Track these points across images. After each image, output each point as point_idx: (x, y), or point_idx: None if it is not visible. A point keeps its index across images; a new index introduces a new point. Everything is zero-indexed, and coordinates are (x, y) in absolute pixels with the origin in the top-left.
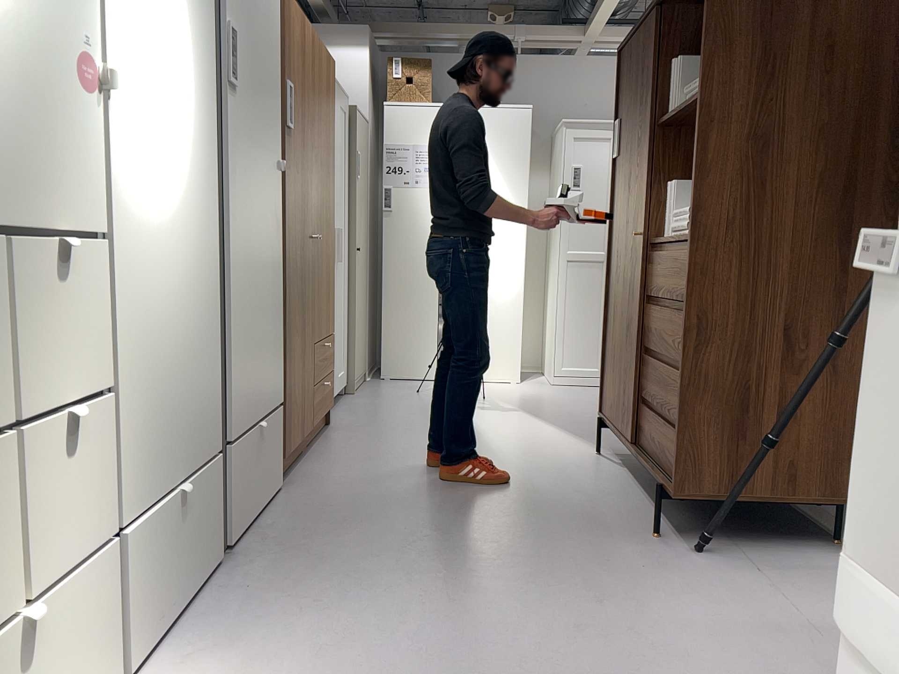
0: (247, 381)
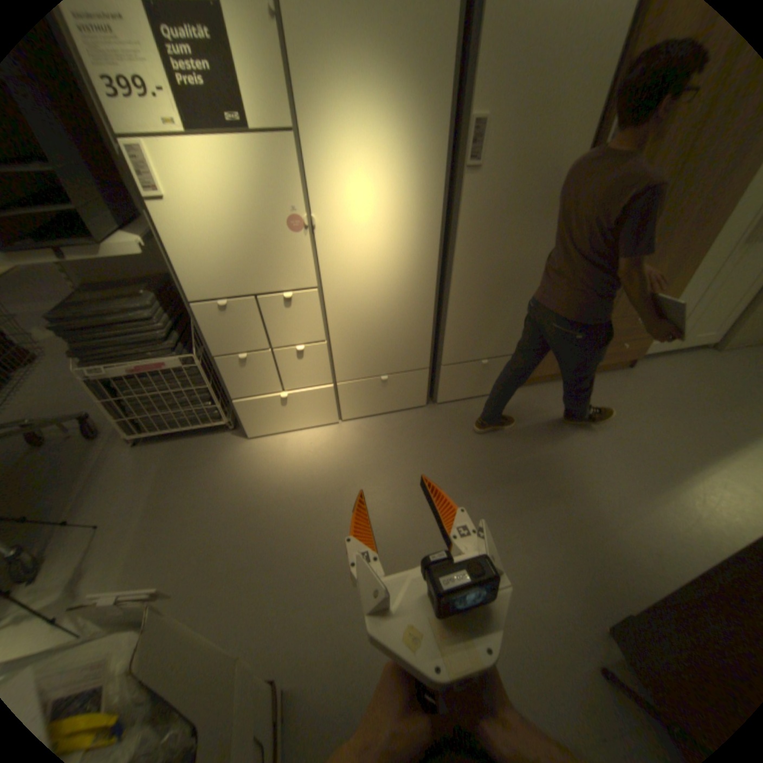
0: (470, 341)
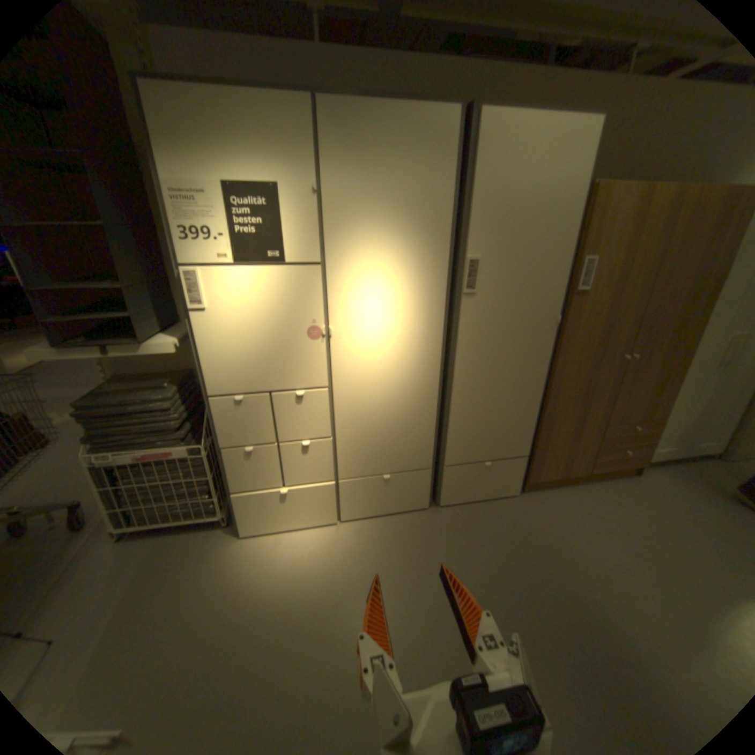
0: (472, 442)
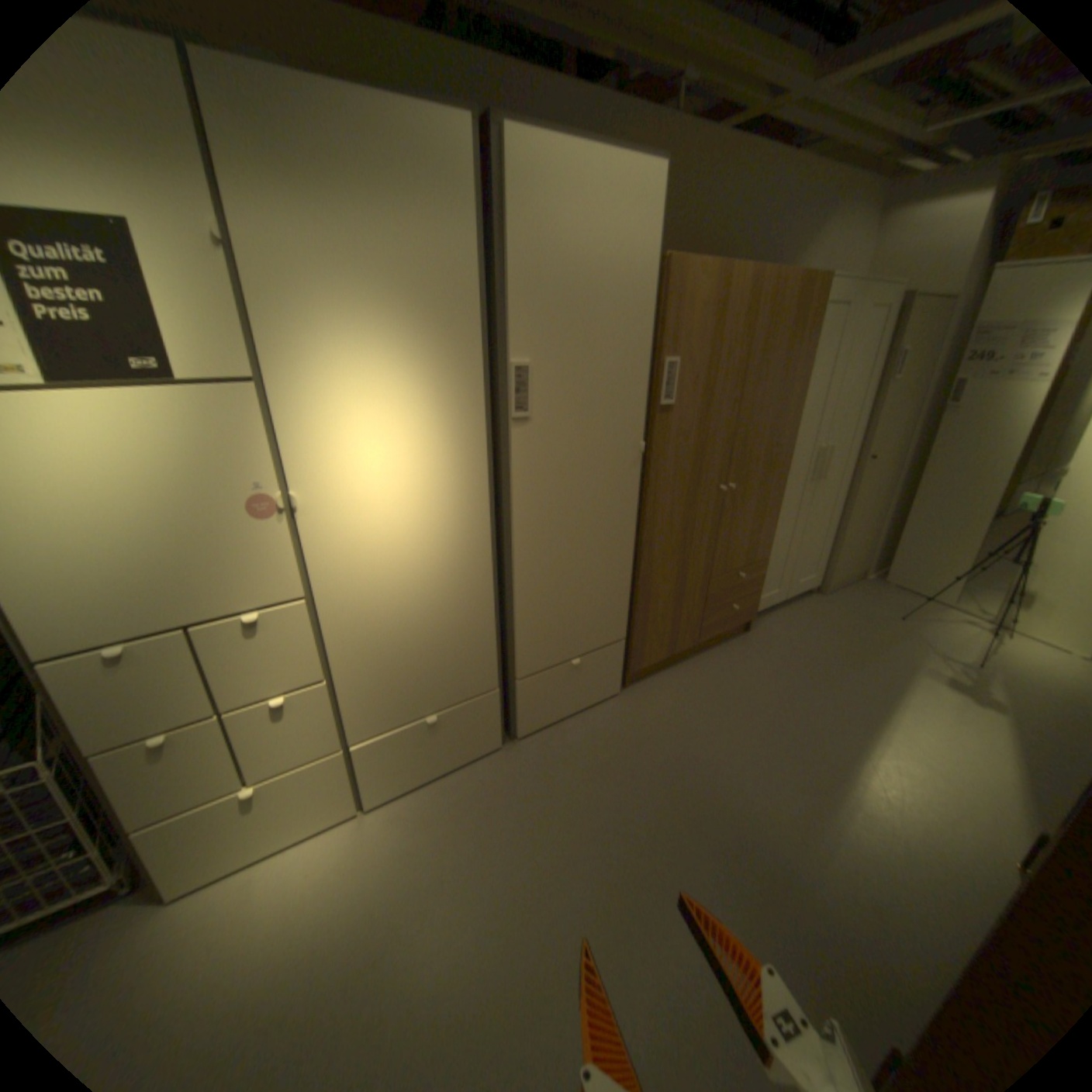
0: (550, 636)
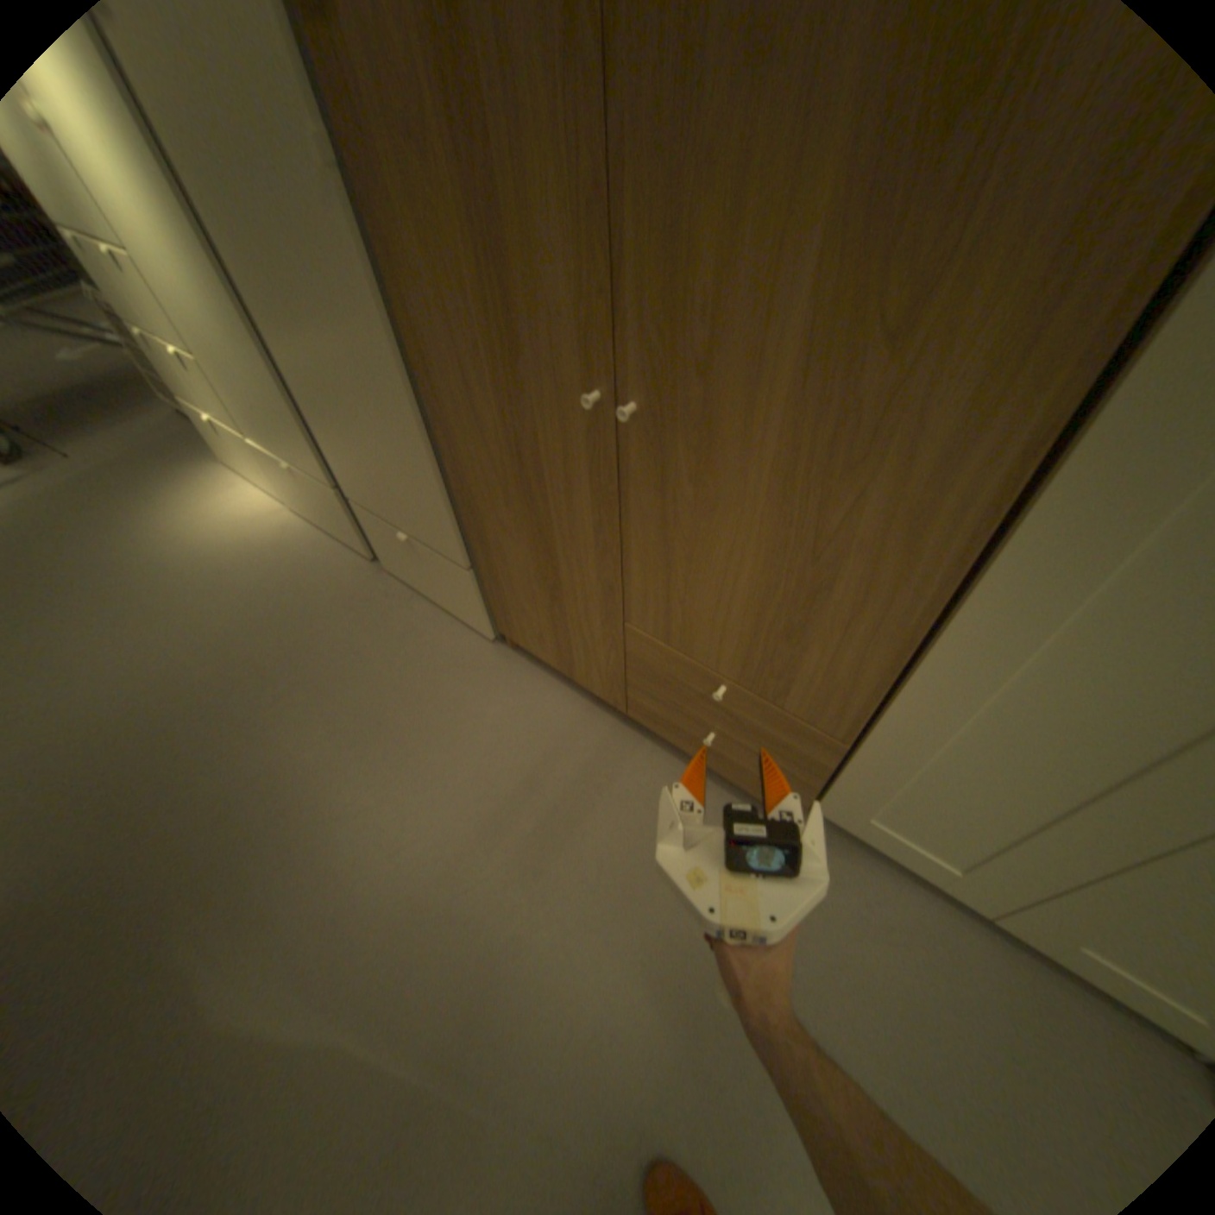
0: (357, 474)
